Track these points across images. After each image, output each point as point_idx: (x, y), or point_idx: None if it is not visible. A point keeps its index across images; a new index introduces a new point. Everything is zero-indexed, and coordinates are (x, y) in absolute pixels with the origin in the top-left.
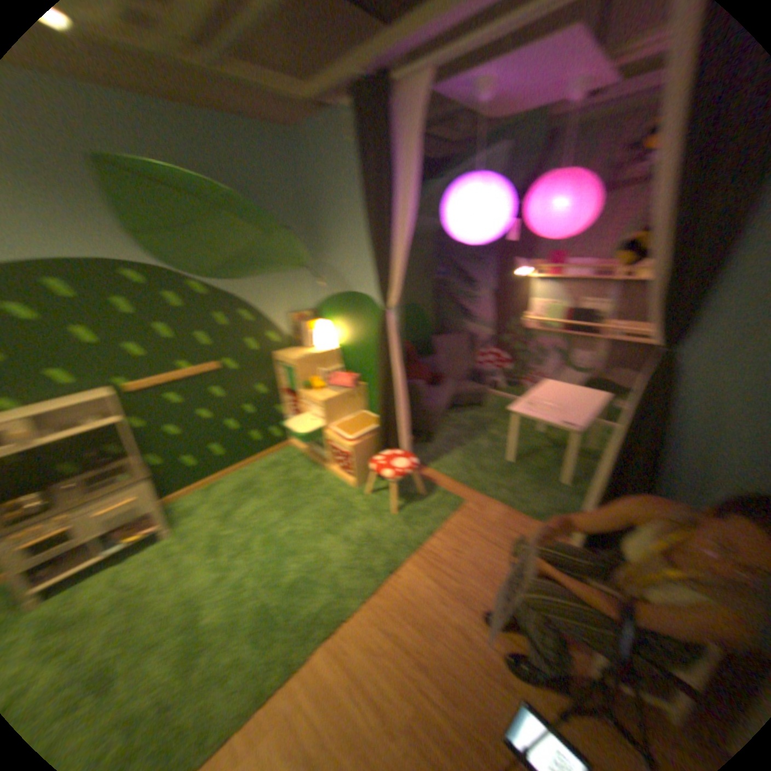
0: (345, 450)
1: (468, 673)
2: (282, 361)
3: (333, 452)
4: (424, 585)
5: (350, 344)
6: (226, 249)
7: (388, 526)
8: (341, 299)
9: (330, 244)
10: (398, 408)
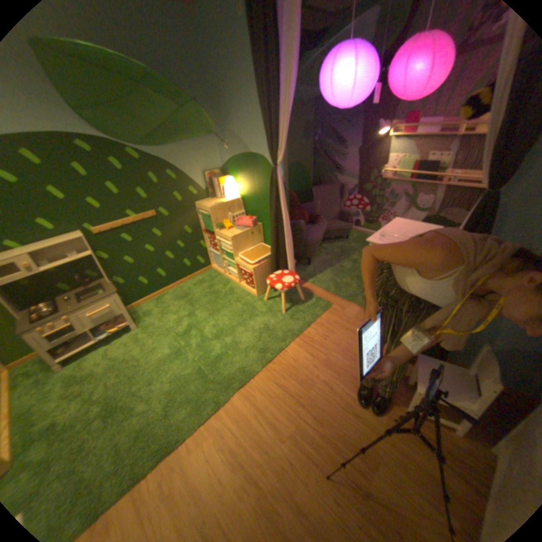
0: (249, 271)
1: (330, 408)
2: (202, 209)
3: (242, 273)
4: (304, 357)
5: (251, 195)
6: (152, 121)
7: (280, 321)
8: (242, 159)
9: (232, 113)
10: (286, 241)
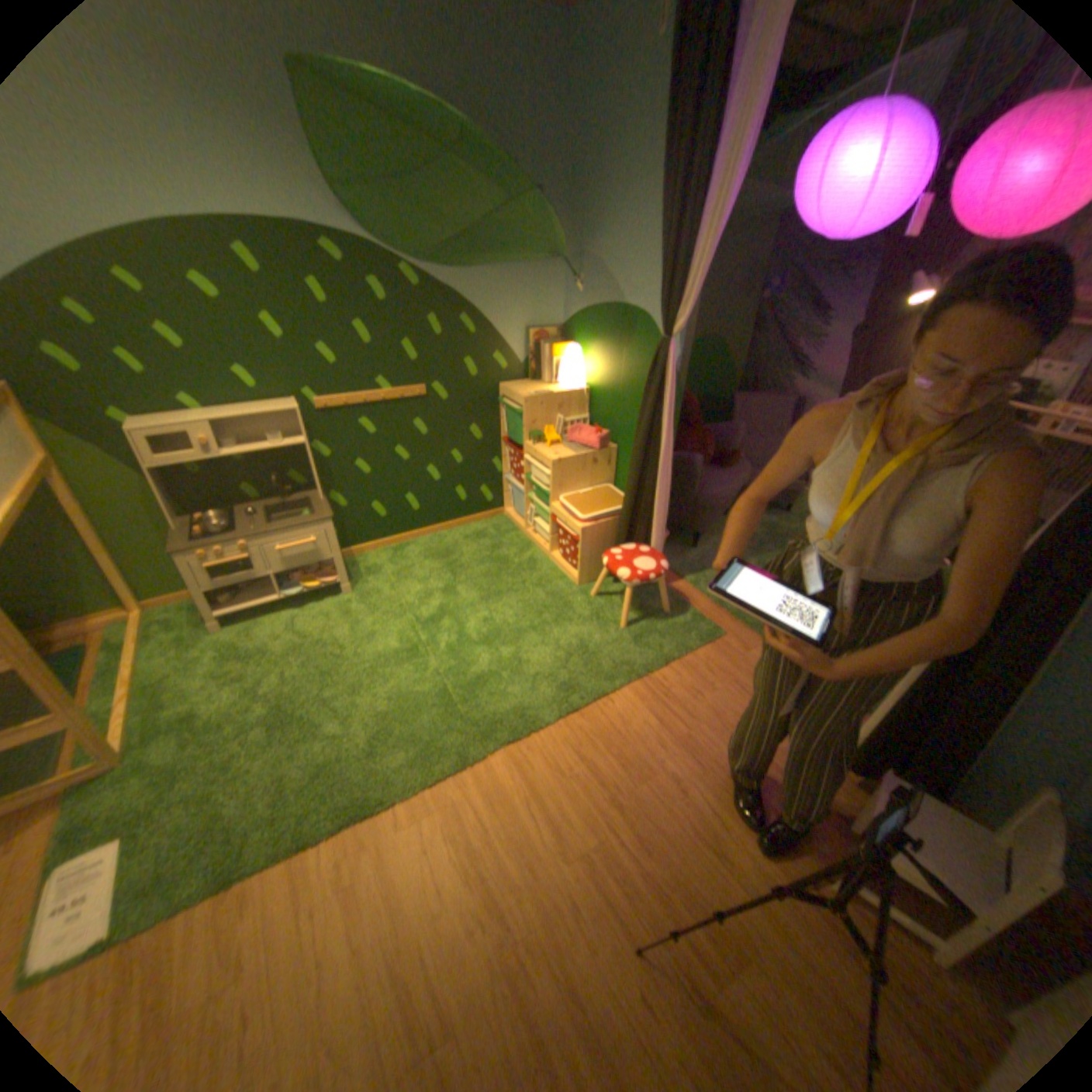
0: (574, 535)
1: (675, 831)
2: (511, 399)
3: (559, 534)
4: (644, 721)
5: (609, 387)
6: (457, 221)
7: (612, 642)
8: (607, 316)
9: (605, 224)
10: (659, 490)
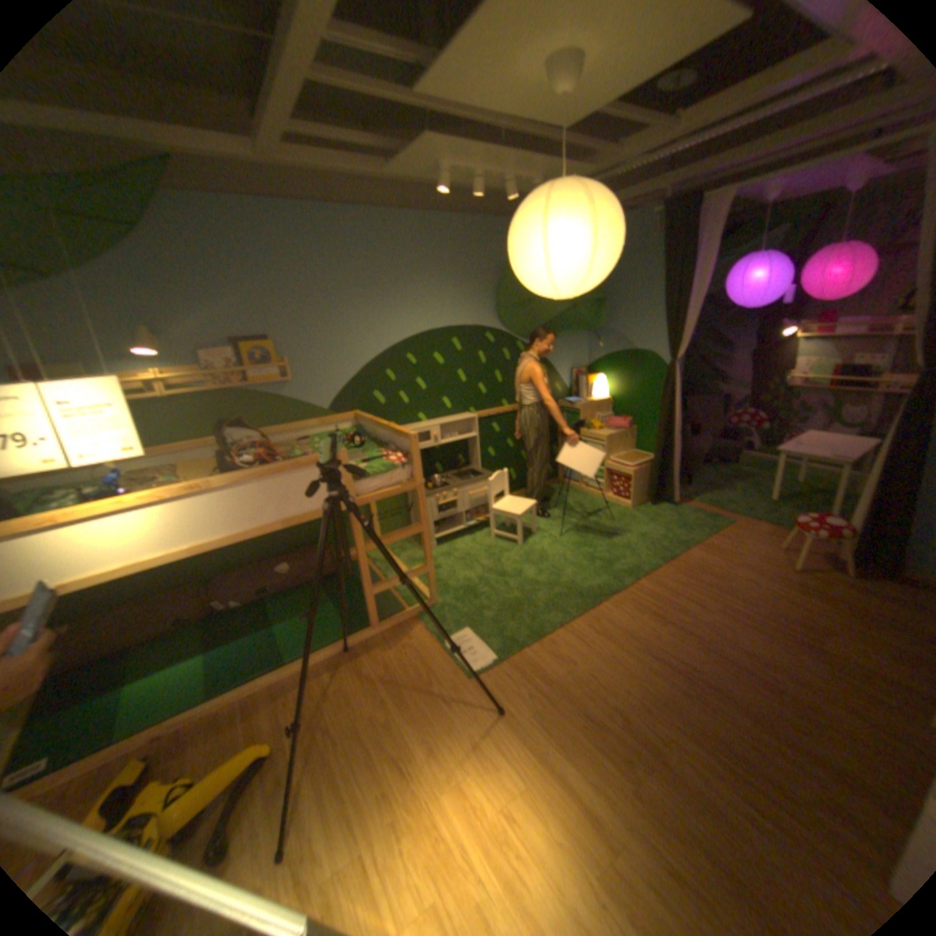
0: (626, 477)
1: (762, 598)
2: (569, 408)
3: (614, 479)
4: (715, 561)
5: (627, 395)
6: (545, 319)
7: (672, 531)
8: (623, 357)
9: (618, 313)
10: (677, 443)
